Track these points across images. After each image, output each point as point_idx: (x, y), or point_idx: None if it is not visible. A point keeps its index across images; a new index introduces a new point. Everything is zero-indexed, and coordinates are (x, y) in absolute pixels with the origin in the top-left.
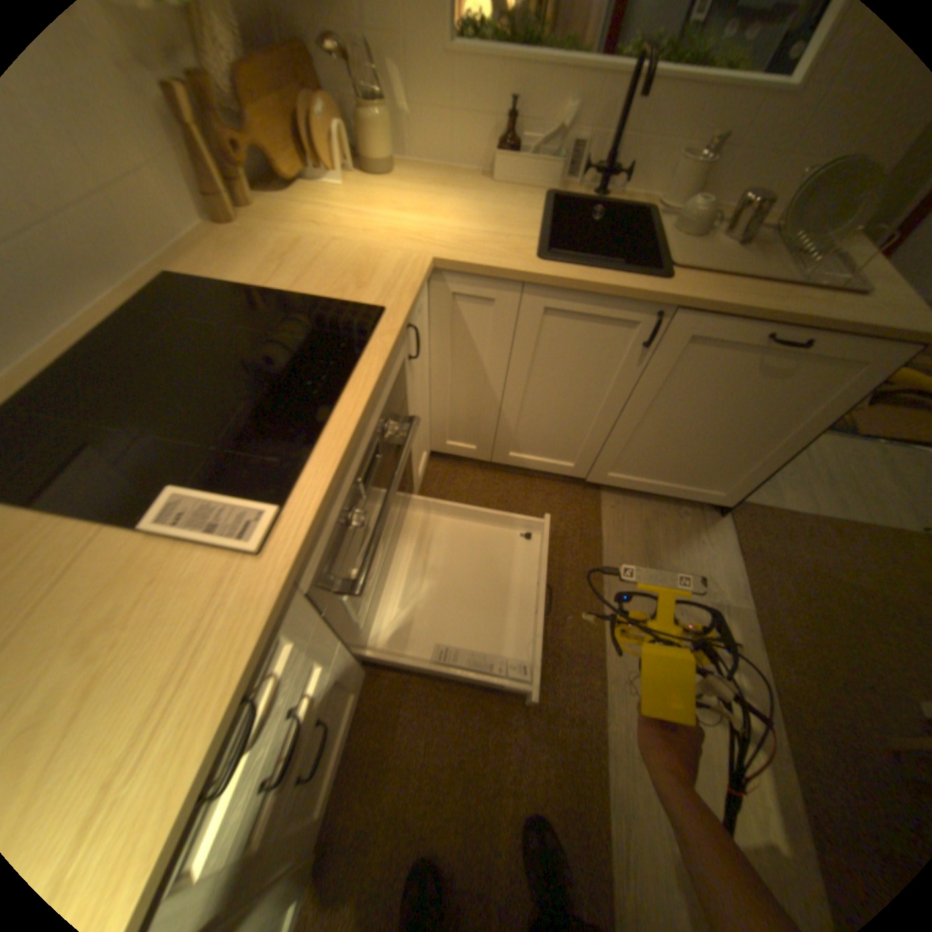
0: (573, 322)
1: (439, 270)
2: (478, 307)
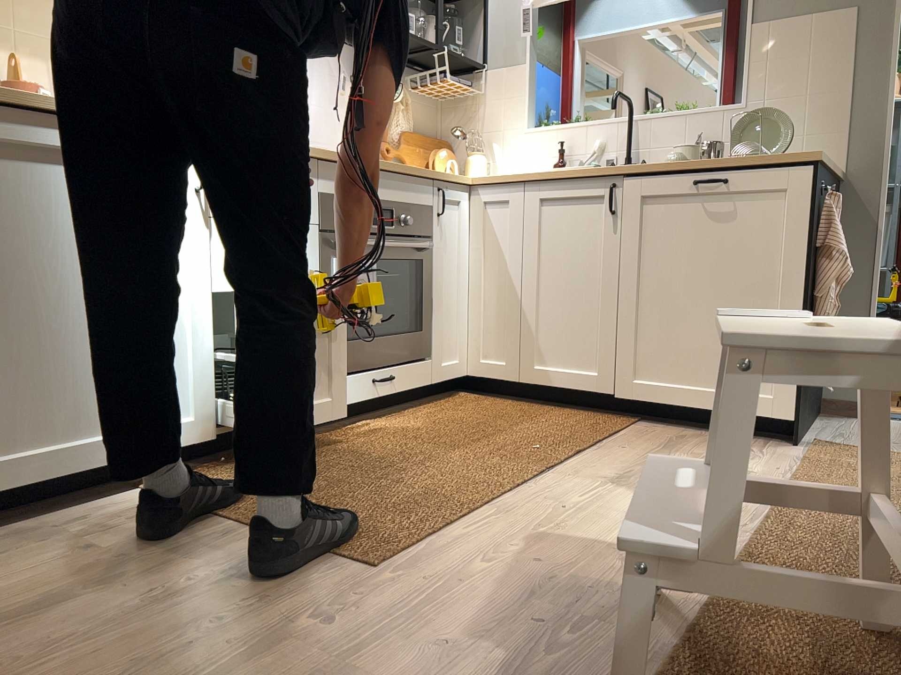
0: (565, 207)
1: (479, 185)
2: (503, 209)
